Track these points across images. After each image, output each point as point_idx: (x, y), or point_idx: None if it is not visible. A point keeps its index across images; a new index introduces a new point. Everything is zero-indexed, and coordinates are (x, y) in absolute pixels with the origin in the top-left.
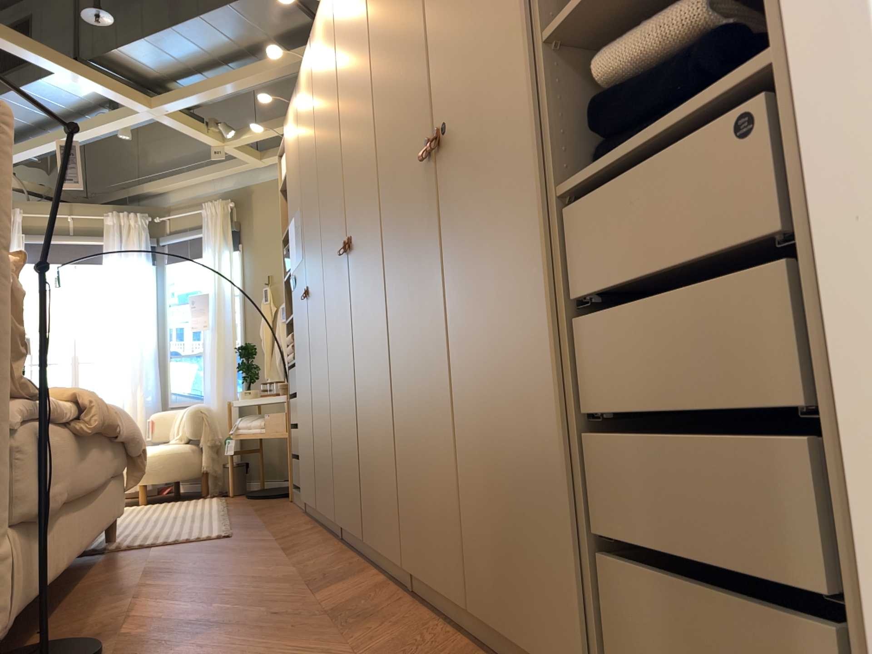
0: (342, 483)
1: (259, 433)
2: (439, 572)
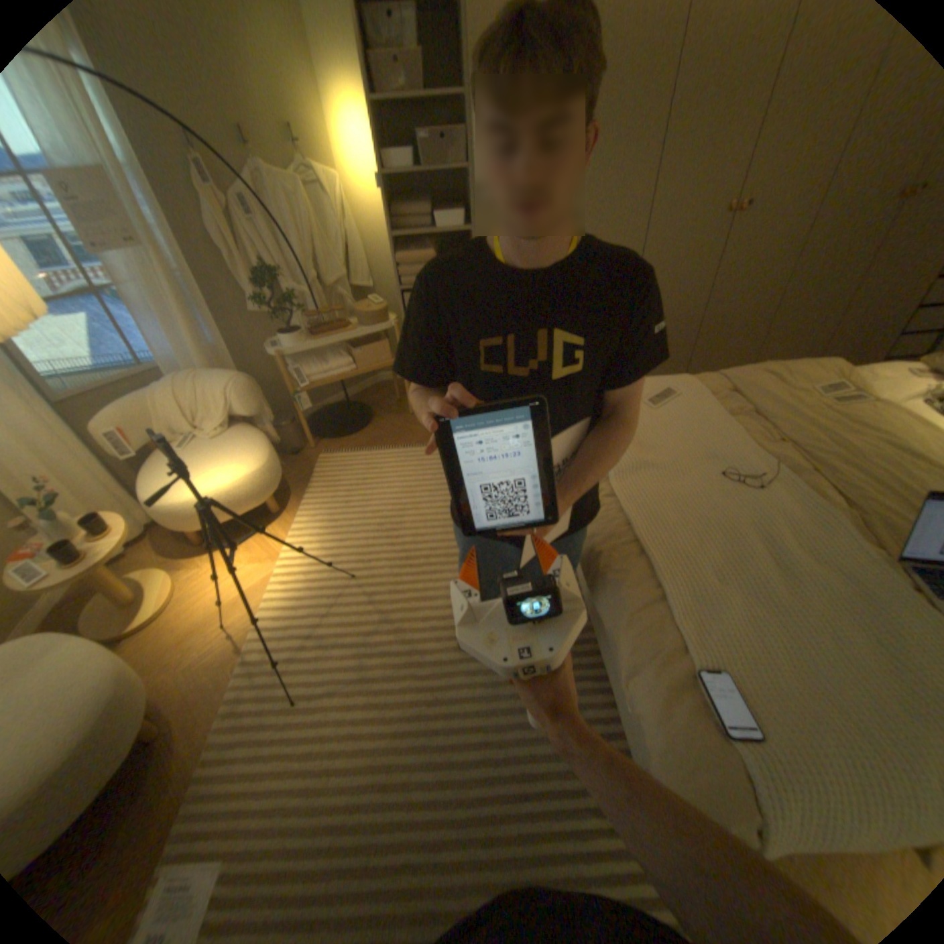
0: None
1: (343, 378)
2: None
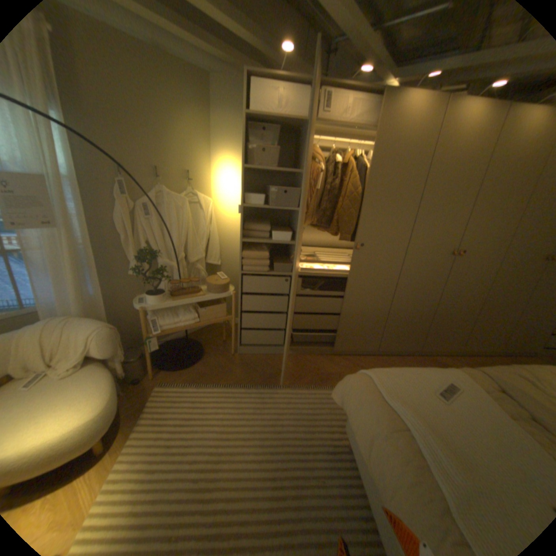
0: (392, 339)
1: (189, 328)
2: (489, 351)
